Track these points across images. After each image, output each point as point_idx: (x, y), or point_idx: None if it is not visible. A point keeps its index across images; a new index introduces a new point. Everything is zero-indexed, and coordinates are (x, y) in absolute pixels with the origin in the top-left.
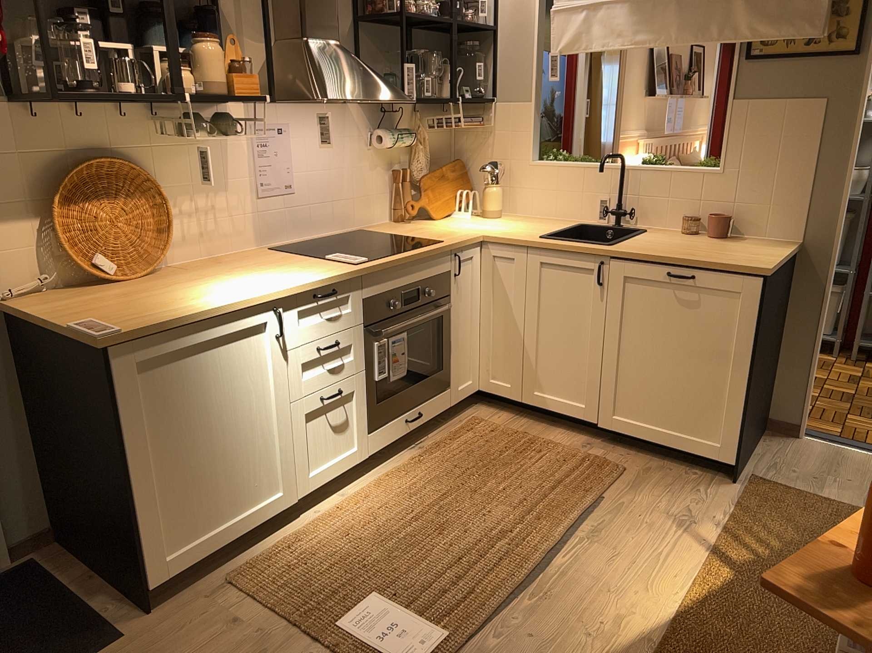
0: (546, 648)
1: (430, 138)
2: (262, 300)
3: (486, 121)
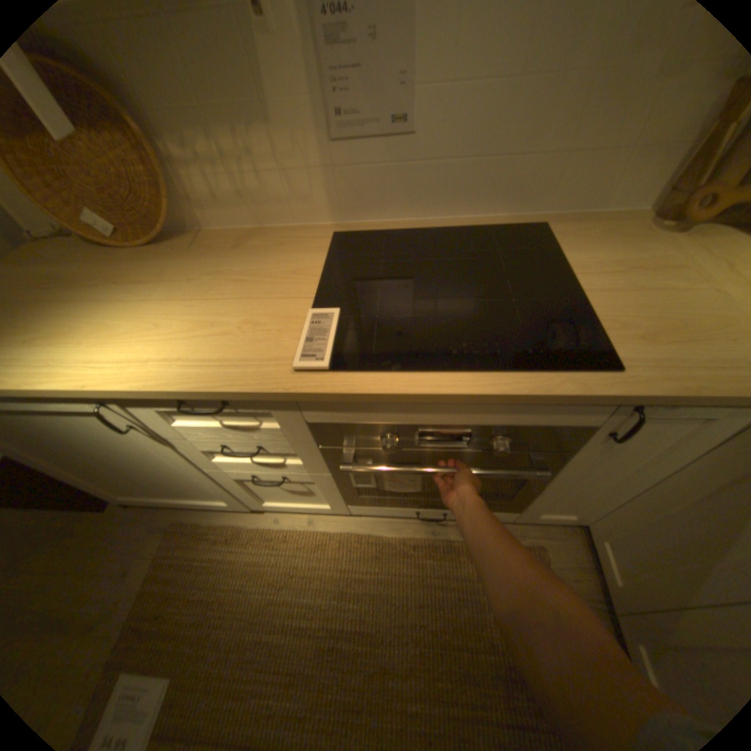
0: None
1: None
2: (55, 393)
3: None
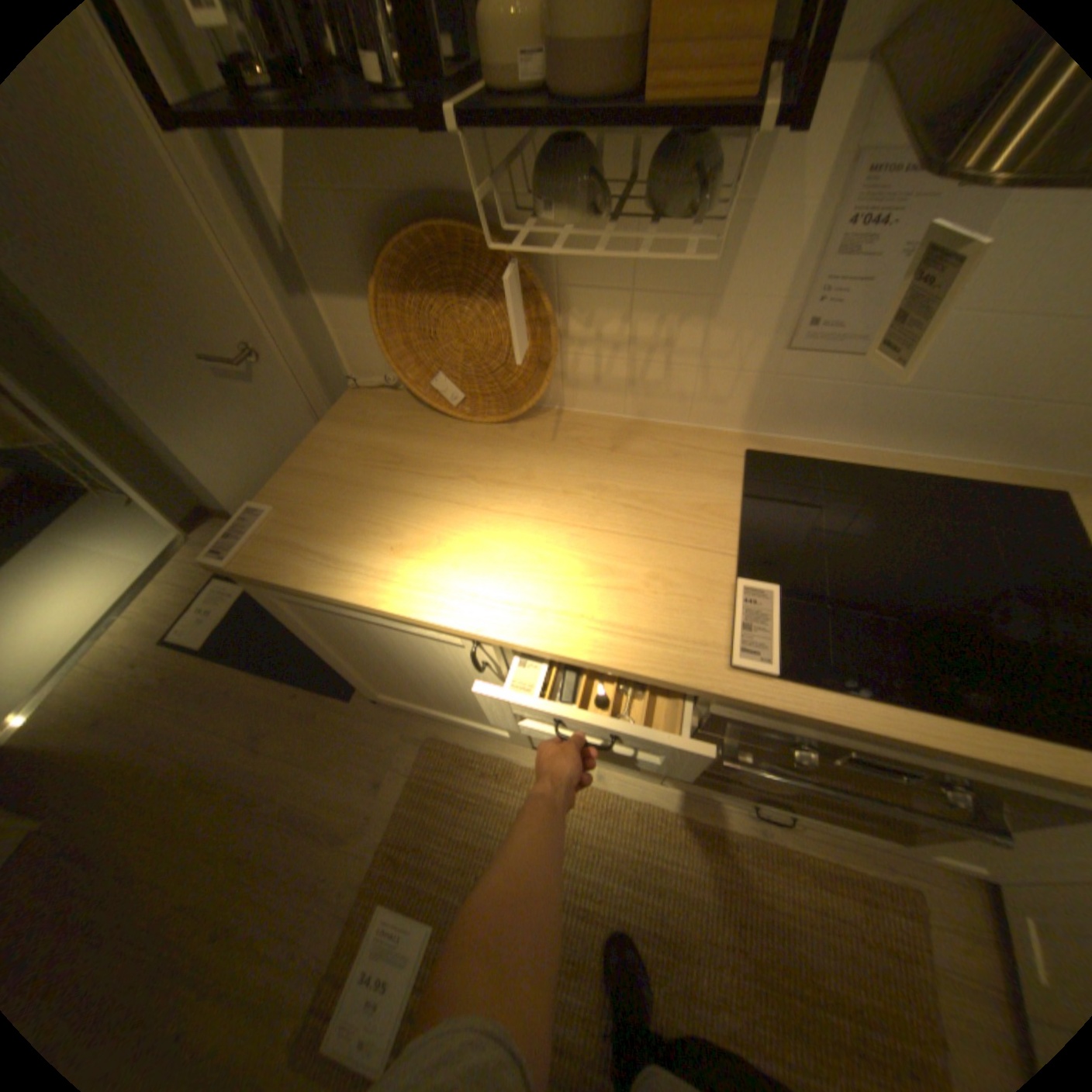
0: None
1: None
2: (442, 628)
3: None
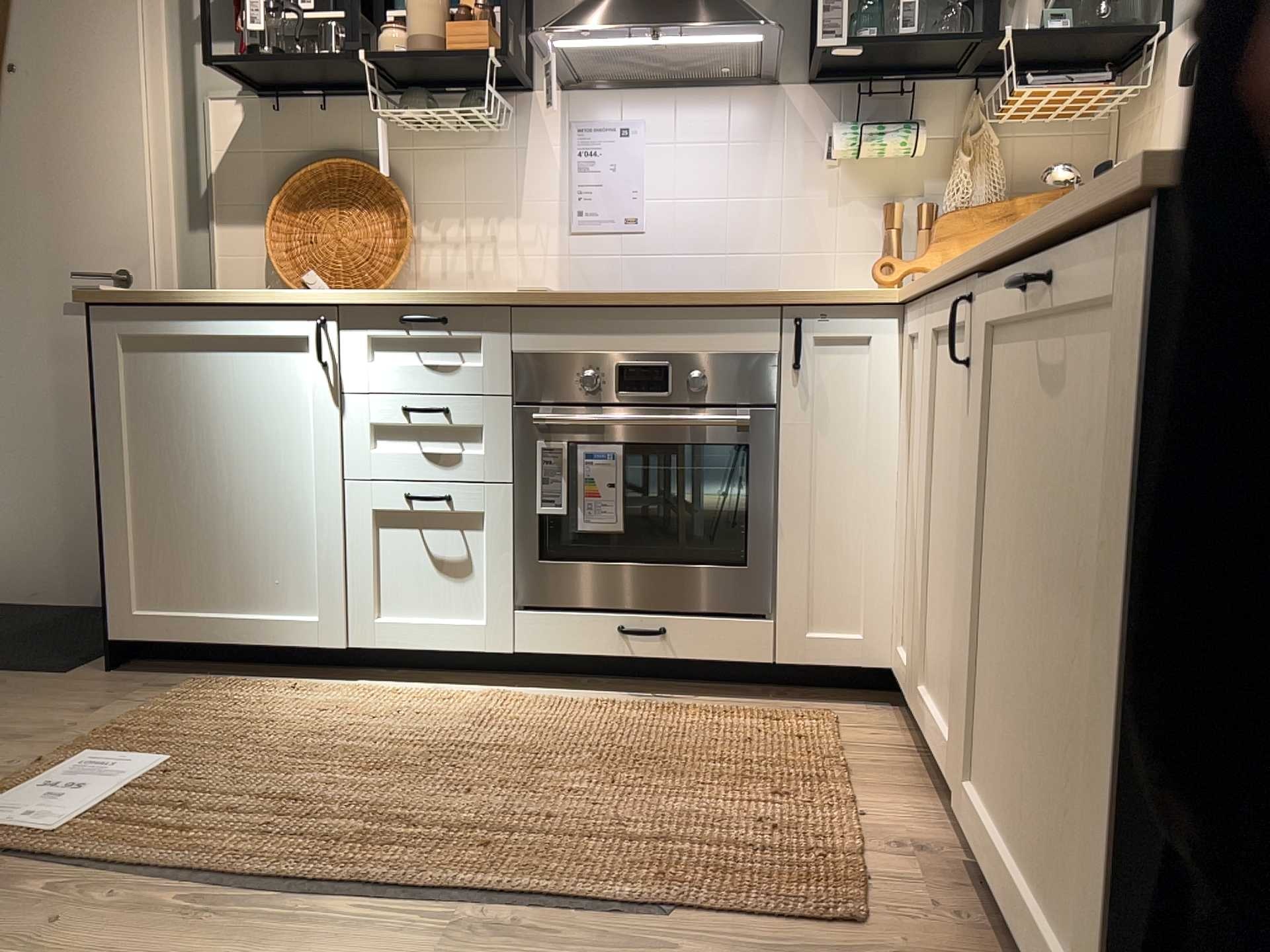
0: None
1: (1022, 152)
2: (296, 299)
3: (1149, 89)
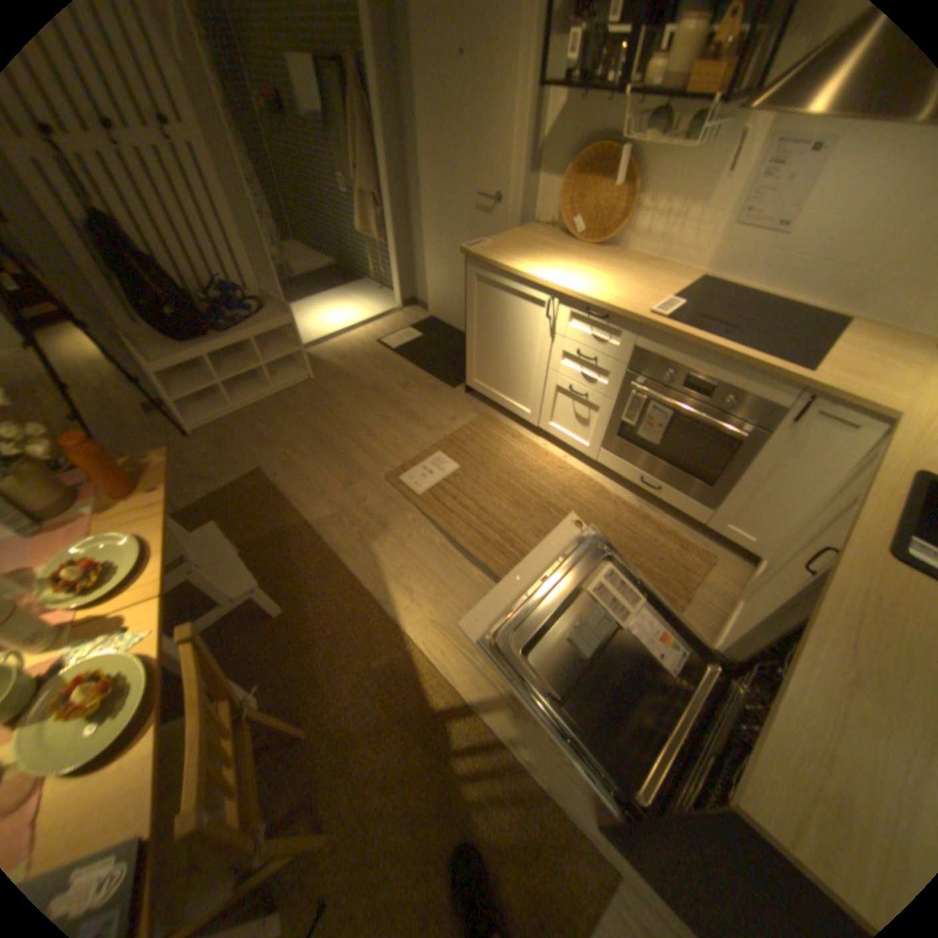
0: (400, 540)
1: None
2: (543, 283)
3: None
